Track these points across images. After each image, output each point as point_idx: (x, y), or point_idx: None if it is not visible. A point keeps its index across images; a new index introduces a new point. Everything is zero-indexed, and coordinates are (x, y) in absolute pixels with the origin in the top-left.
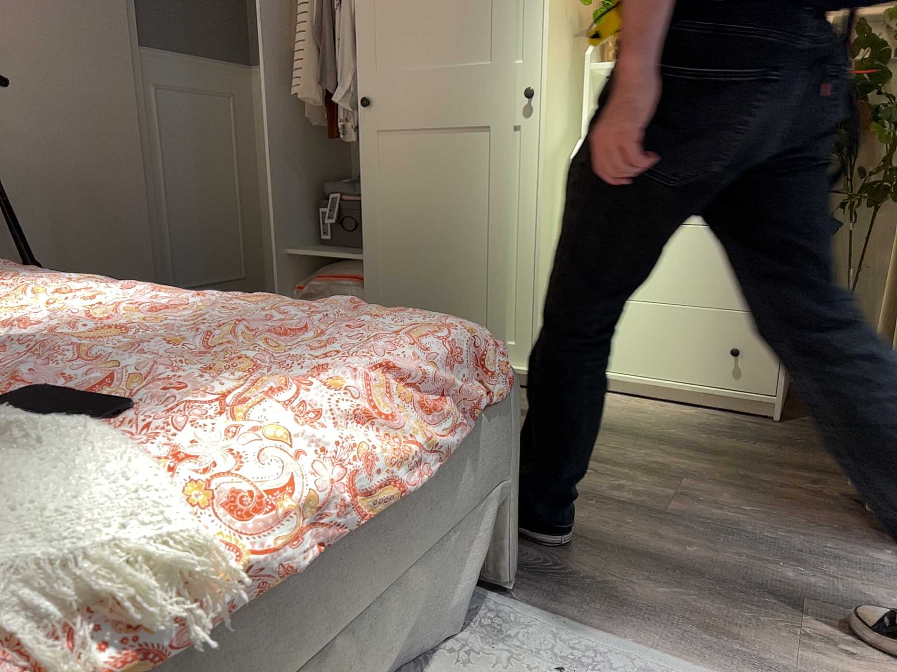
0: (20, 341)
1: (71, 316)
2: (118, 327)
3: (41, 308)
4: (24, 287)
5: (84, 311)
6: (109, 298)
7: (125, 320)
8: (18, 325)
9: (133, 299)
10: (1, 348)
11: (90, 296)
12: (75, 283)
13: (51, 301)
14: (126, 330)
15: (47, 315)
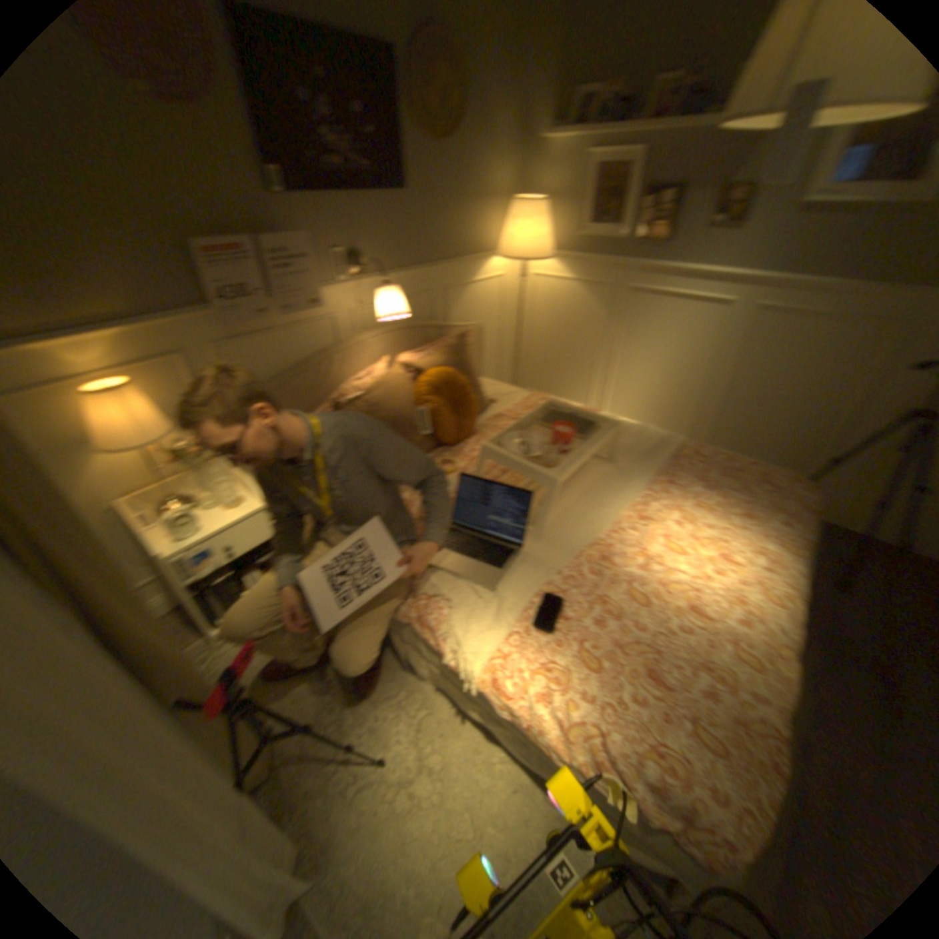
0: (636, 575)
1: (699, 575)
2: (679, 601)
3: (711, 558)
4: (744, 537)
5: (711, 577)
6: (733, 582)
7: (686, 602)
8: (653, 566)
9: (734, 593)
10: (631, 571)
11: (733, 571)
12: (775, 552)
13: (719, 559)
14: (665, 607)
15: (699, 565)
